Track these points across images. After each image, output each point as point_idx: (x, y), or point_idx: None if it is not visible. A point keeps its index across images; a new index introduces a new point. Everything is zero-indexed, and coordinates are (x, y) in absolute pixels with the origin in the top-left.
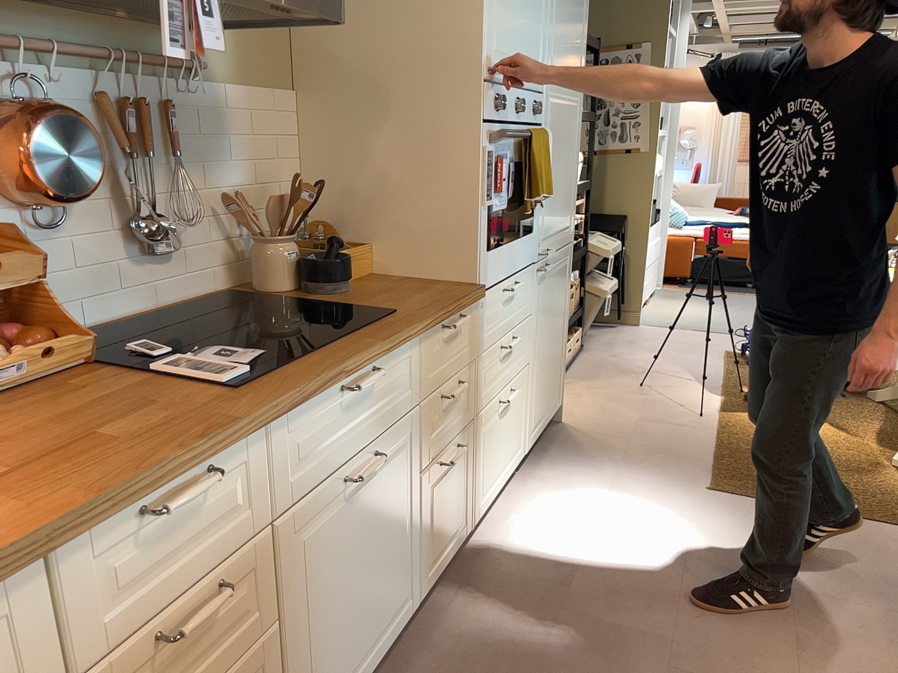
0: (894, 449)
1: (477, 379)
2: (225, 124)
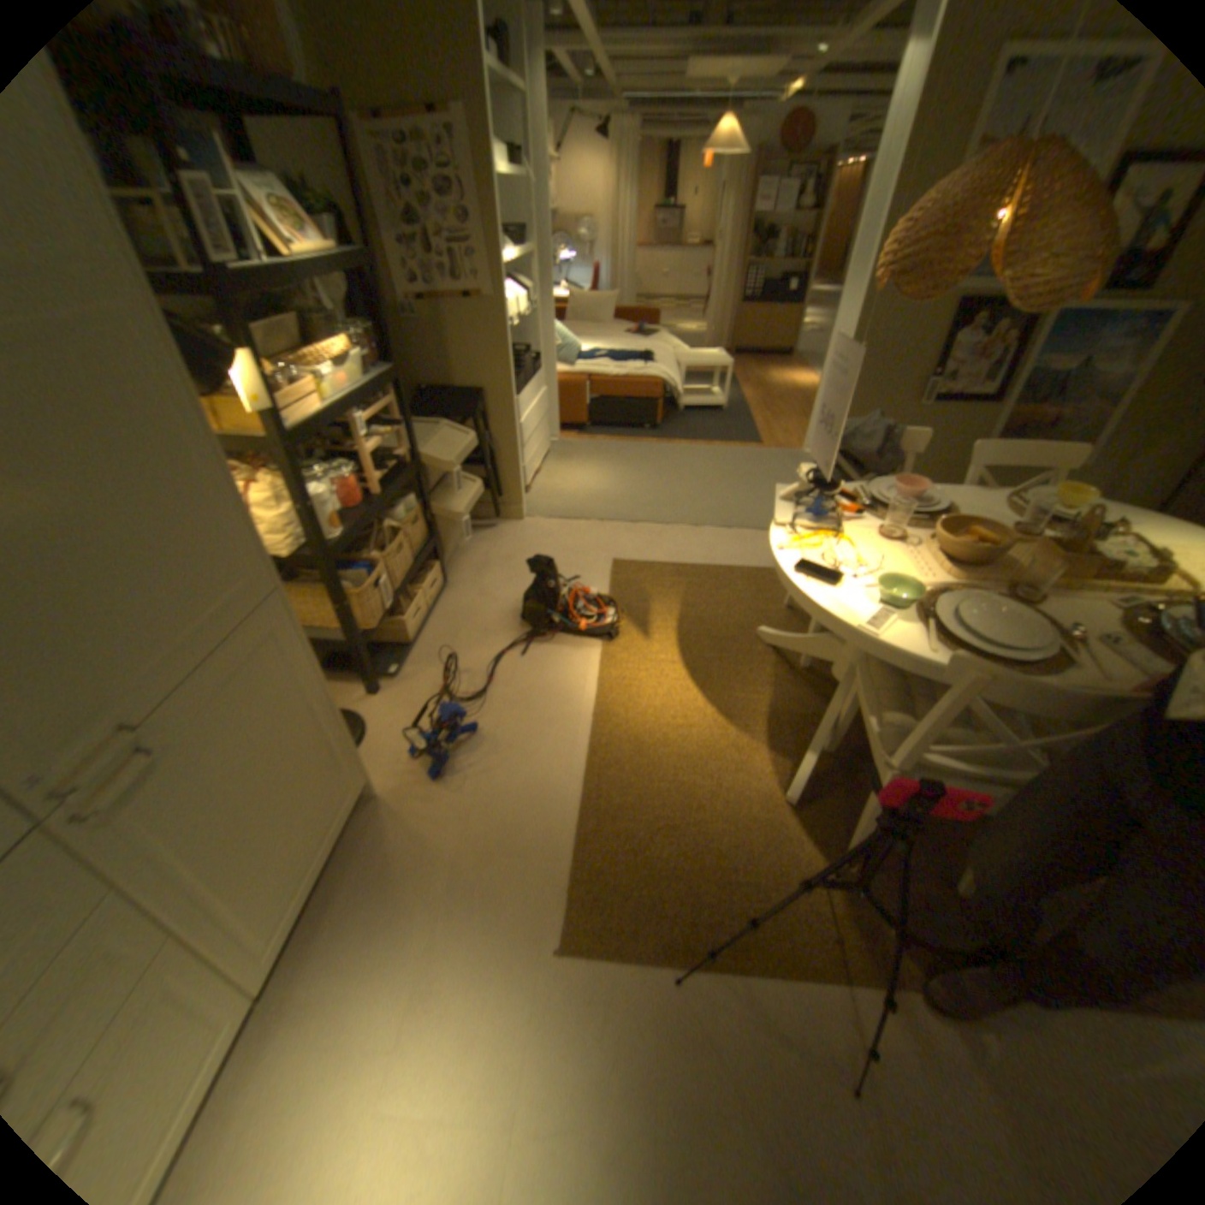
0: (790, 755)
1: None
2: None
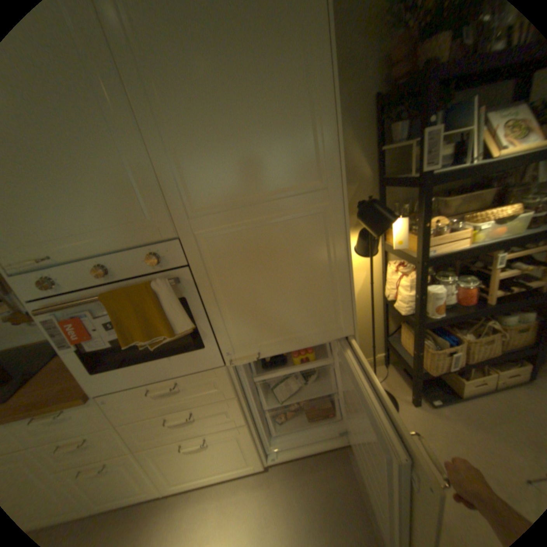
0: None
1: (121, 437)
2: None
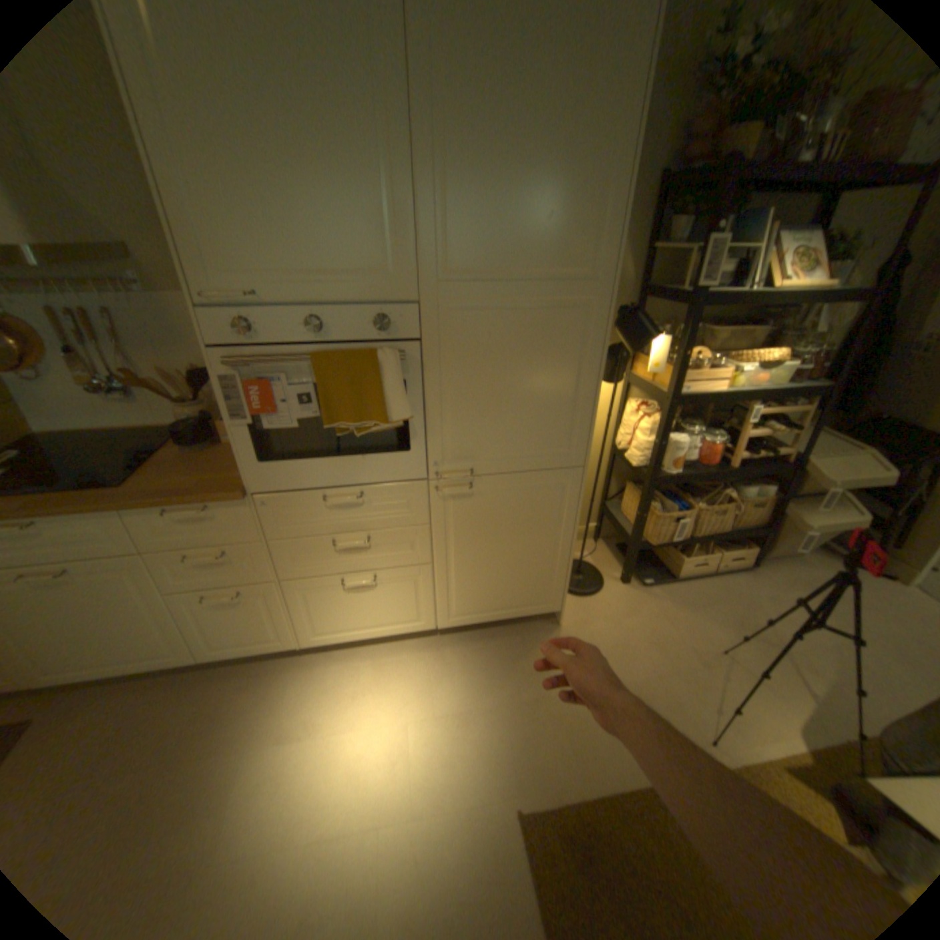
0: None
1: (272, 556)
2: (168, 319)
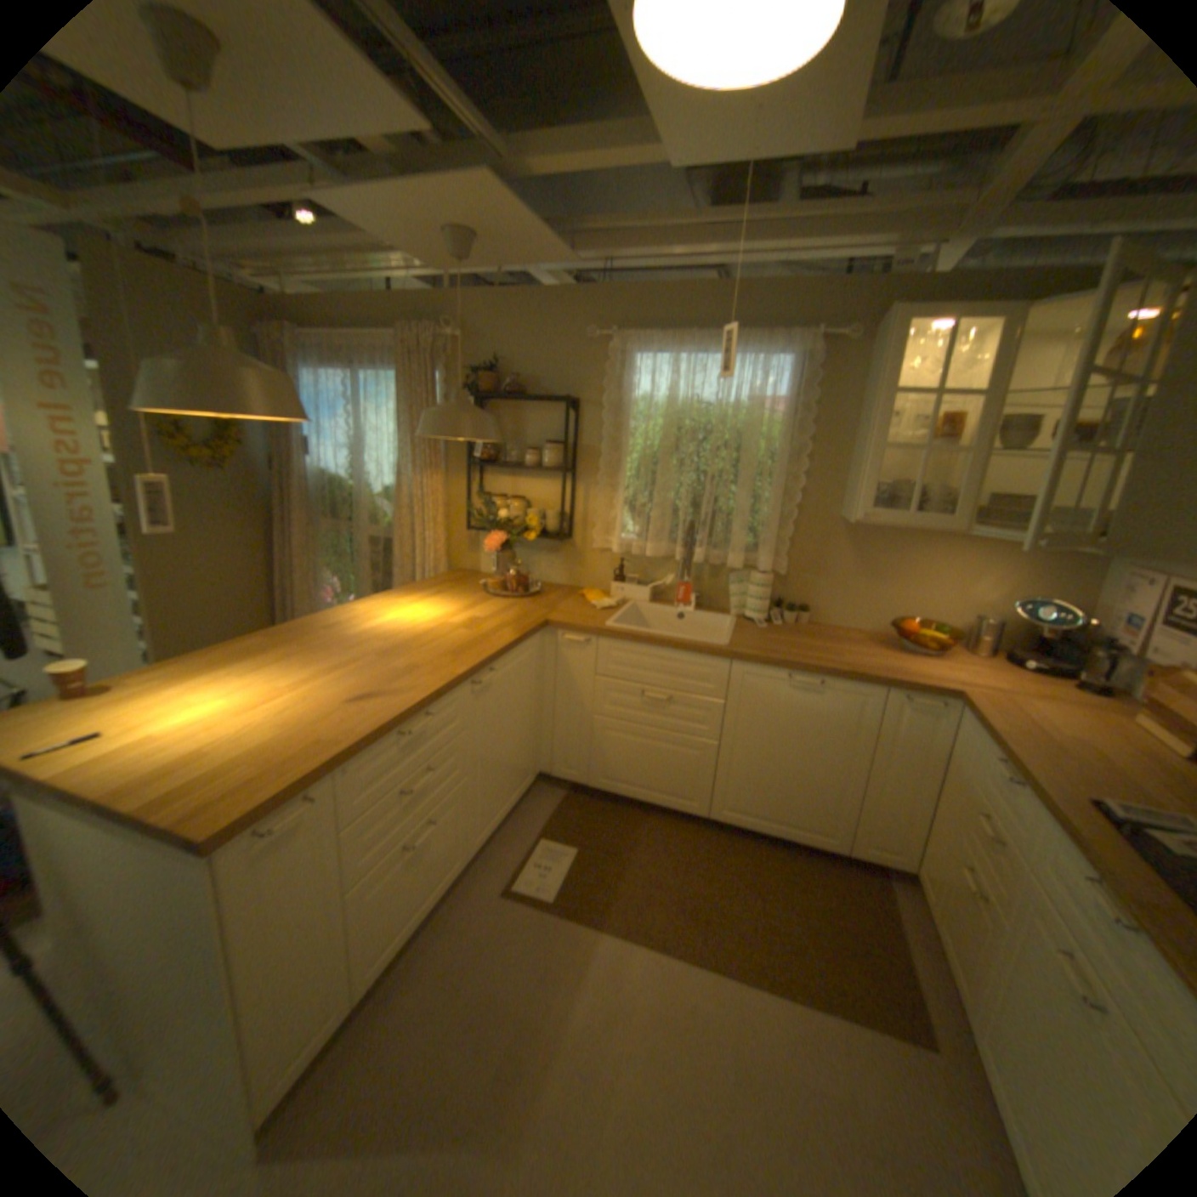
0: None
1: None
2: None
